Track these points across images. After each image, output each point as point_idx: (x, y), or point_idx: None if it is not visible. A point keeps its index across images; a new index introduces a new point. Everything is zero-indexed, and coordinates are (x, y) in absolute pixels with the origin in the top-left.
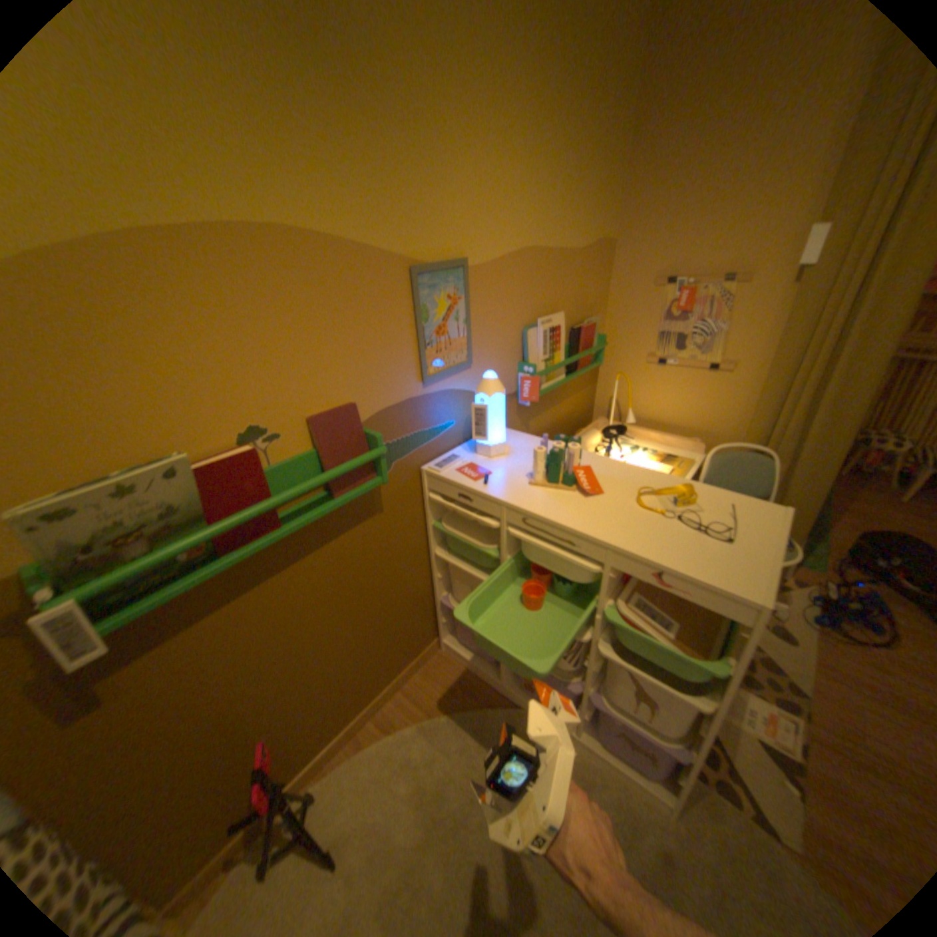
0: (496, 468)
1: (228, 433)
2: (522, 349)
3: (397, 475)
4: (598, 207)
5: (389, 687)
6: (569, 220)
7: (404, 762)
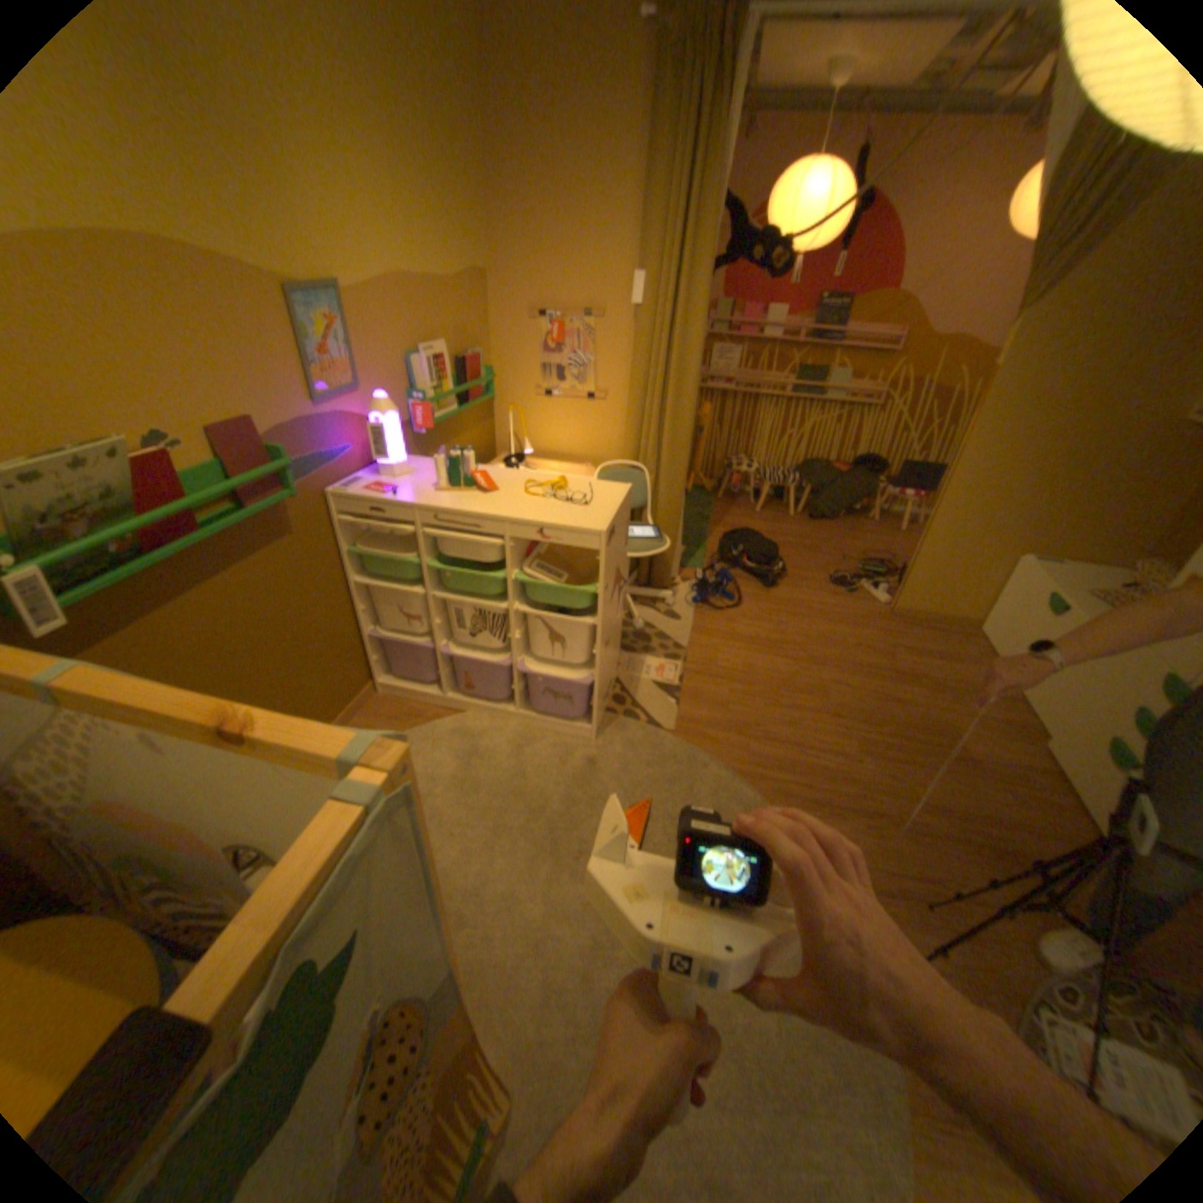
0: (403, 485)
1: (131, 437)
2: (408, 378)
3: (301, 497)
4: (461, 238)
5: None
6: (433, 249)
7: None
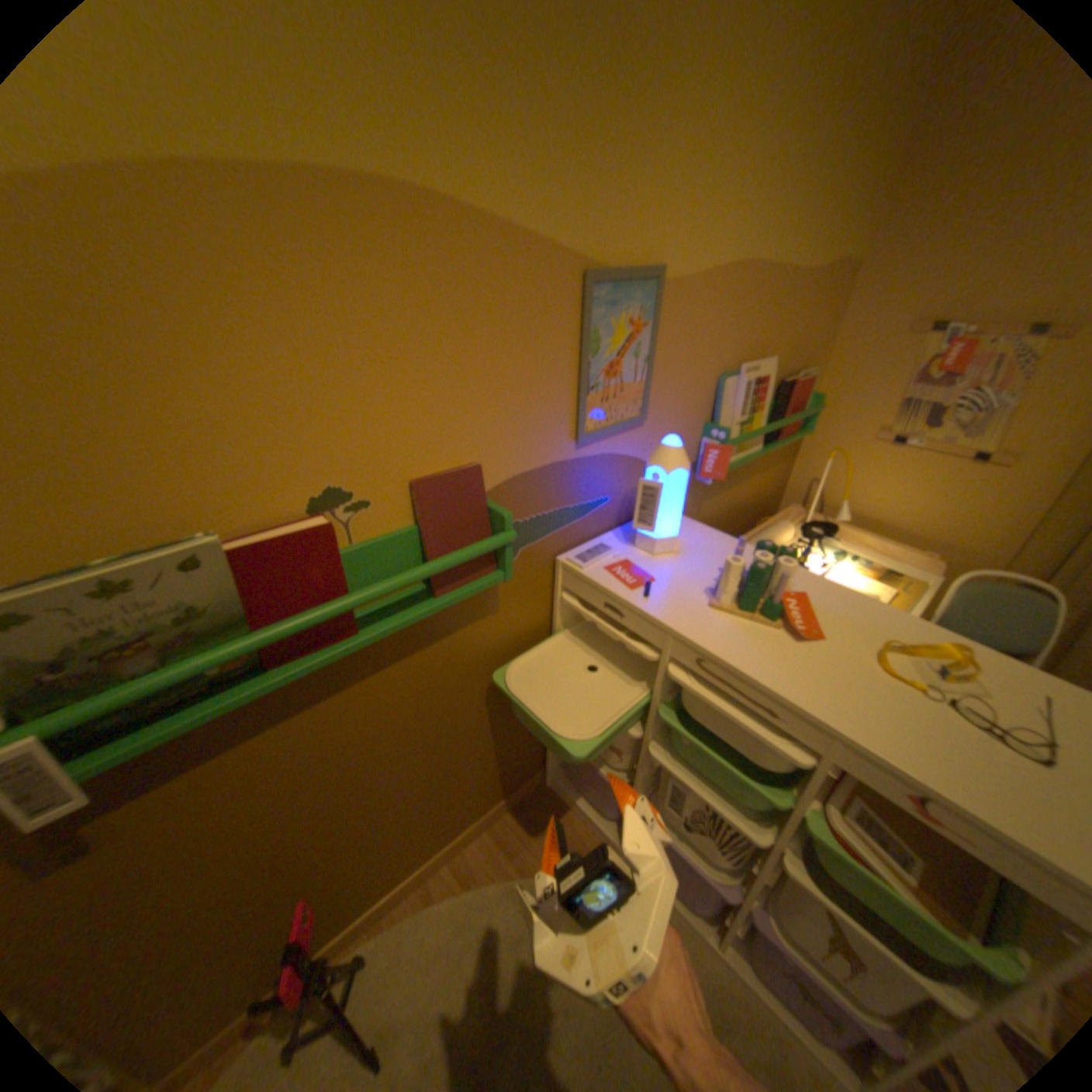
0: (663, 572)
1: (293, 495)
2: (714, 404)
3: (523, 565)
4: (853, 208)
5: (475, 825)
6: (812, 222)
7: (484, 935)
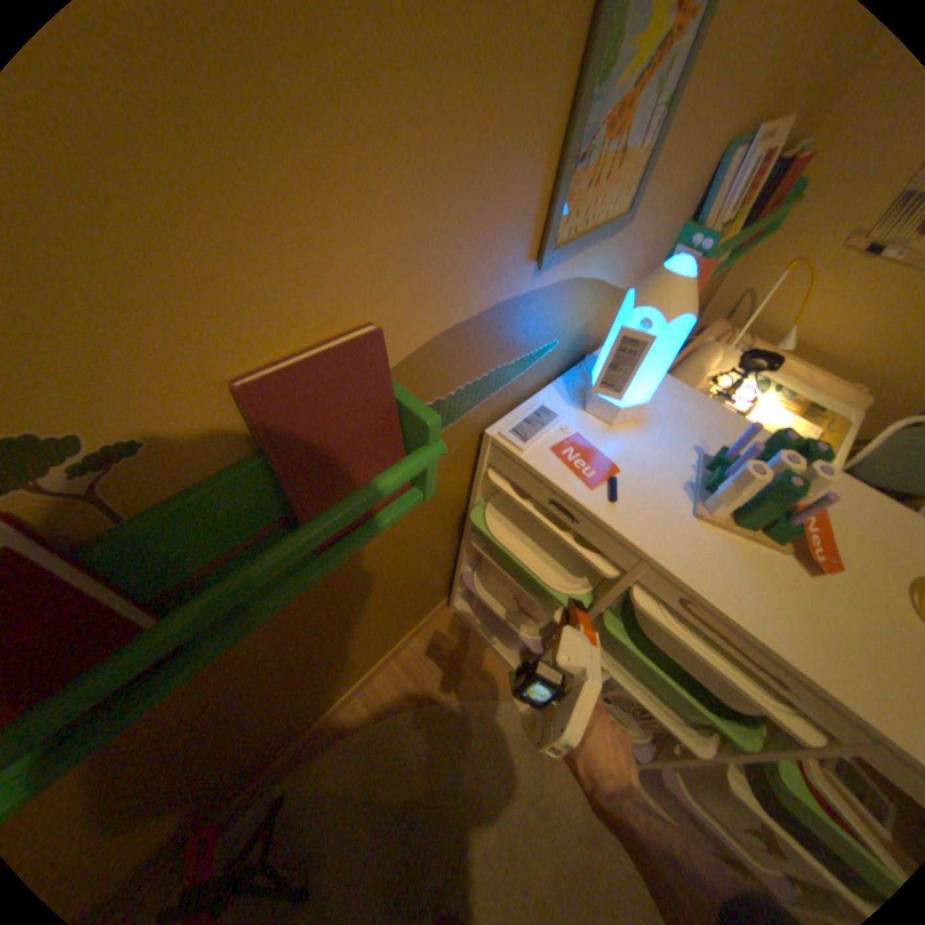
0: (628, 455)
1: None
2: (706, 192)
3: None
4: None
5: (383, 661)
6: None
7: (397, 763)
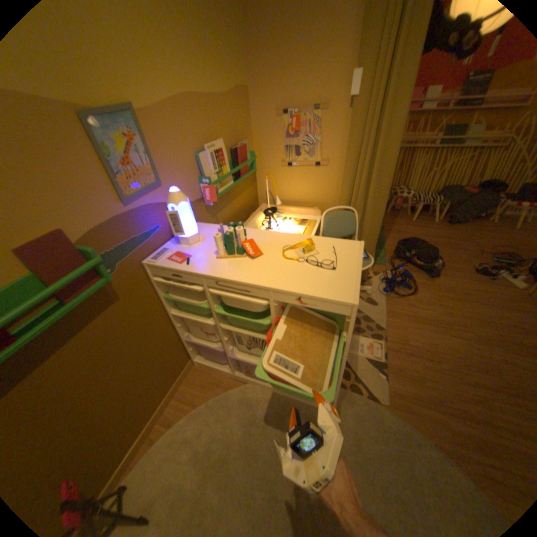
0: (195, 251)
1: None
2: (199, 168)
3: (123, 272)
4: (229, 62)
5: (164, 399)
6: (210, 72)
7: (183, 440)
